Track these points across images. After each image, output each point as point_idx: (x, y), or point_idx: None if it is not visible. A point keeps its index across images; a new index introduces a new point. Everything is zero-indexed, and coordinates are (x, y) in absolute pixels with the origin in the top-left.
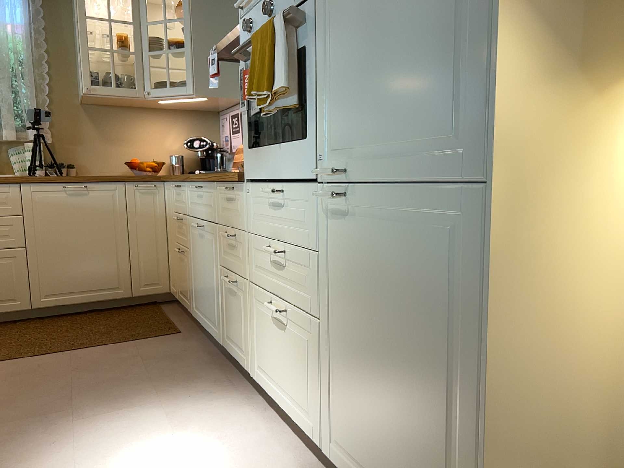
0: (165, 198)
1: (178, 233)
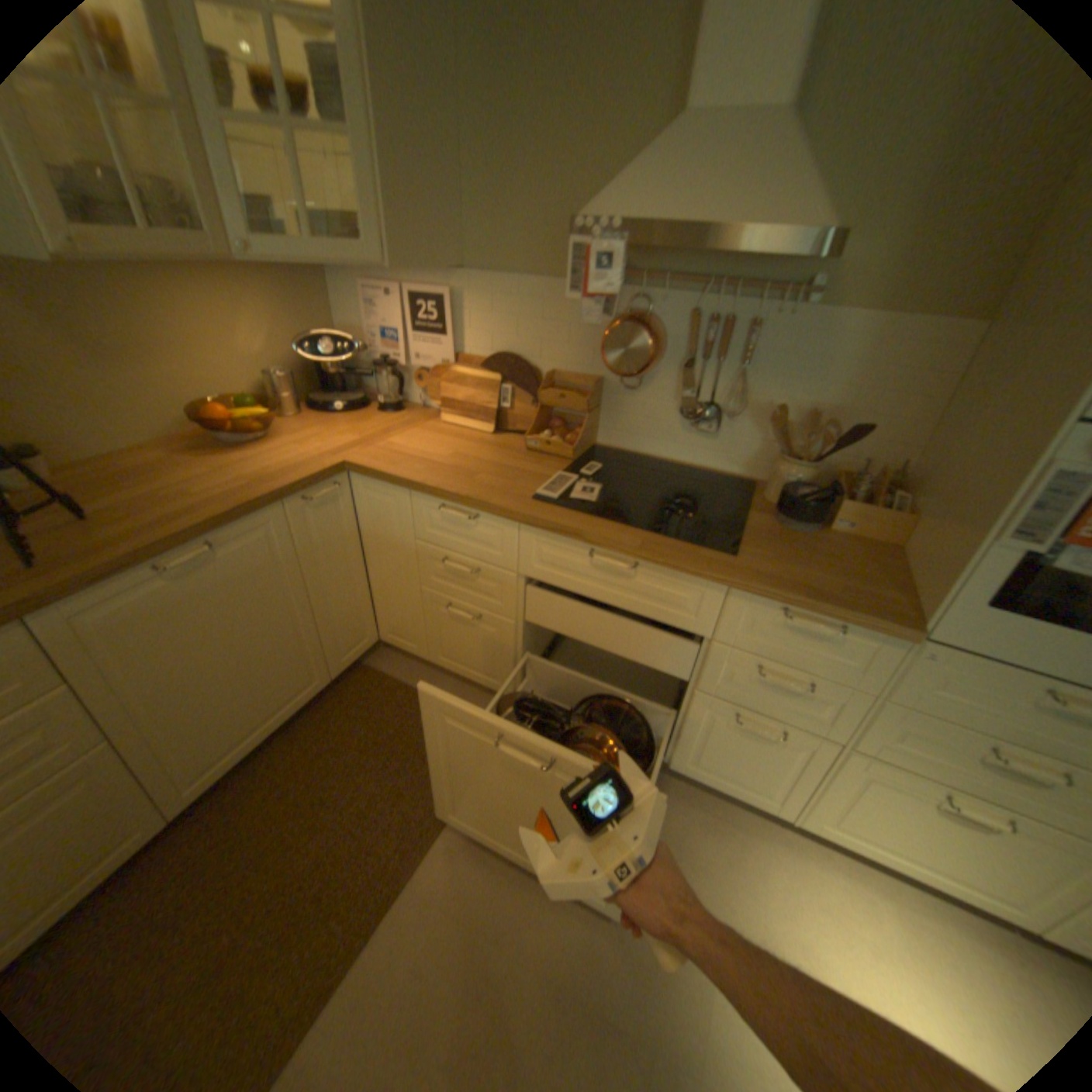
0: (360, 502)
1: (443, 579)
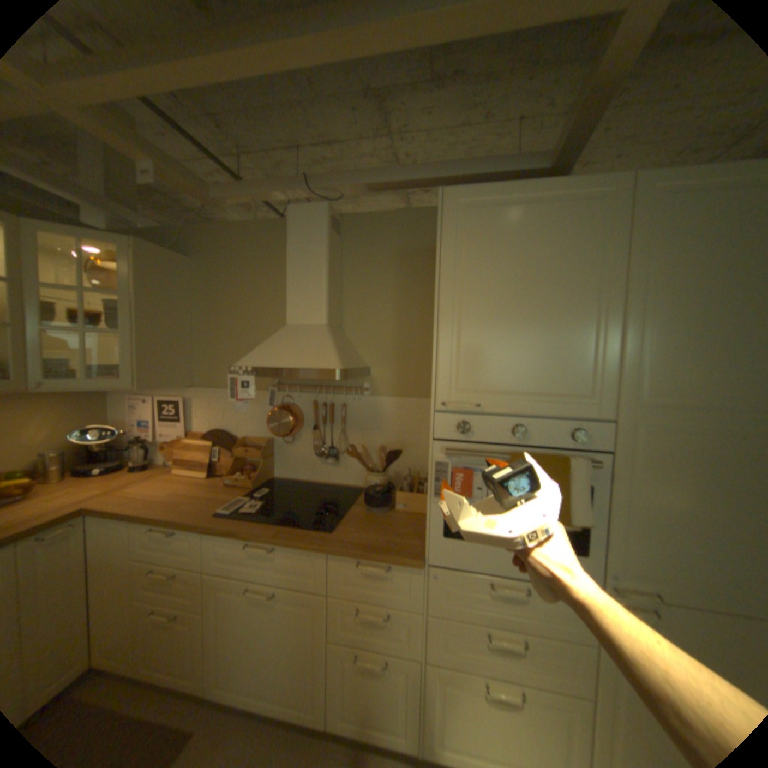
0: (90, 539)
1: (148, 592)
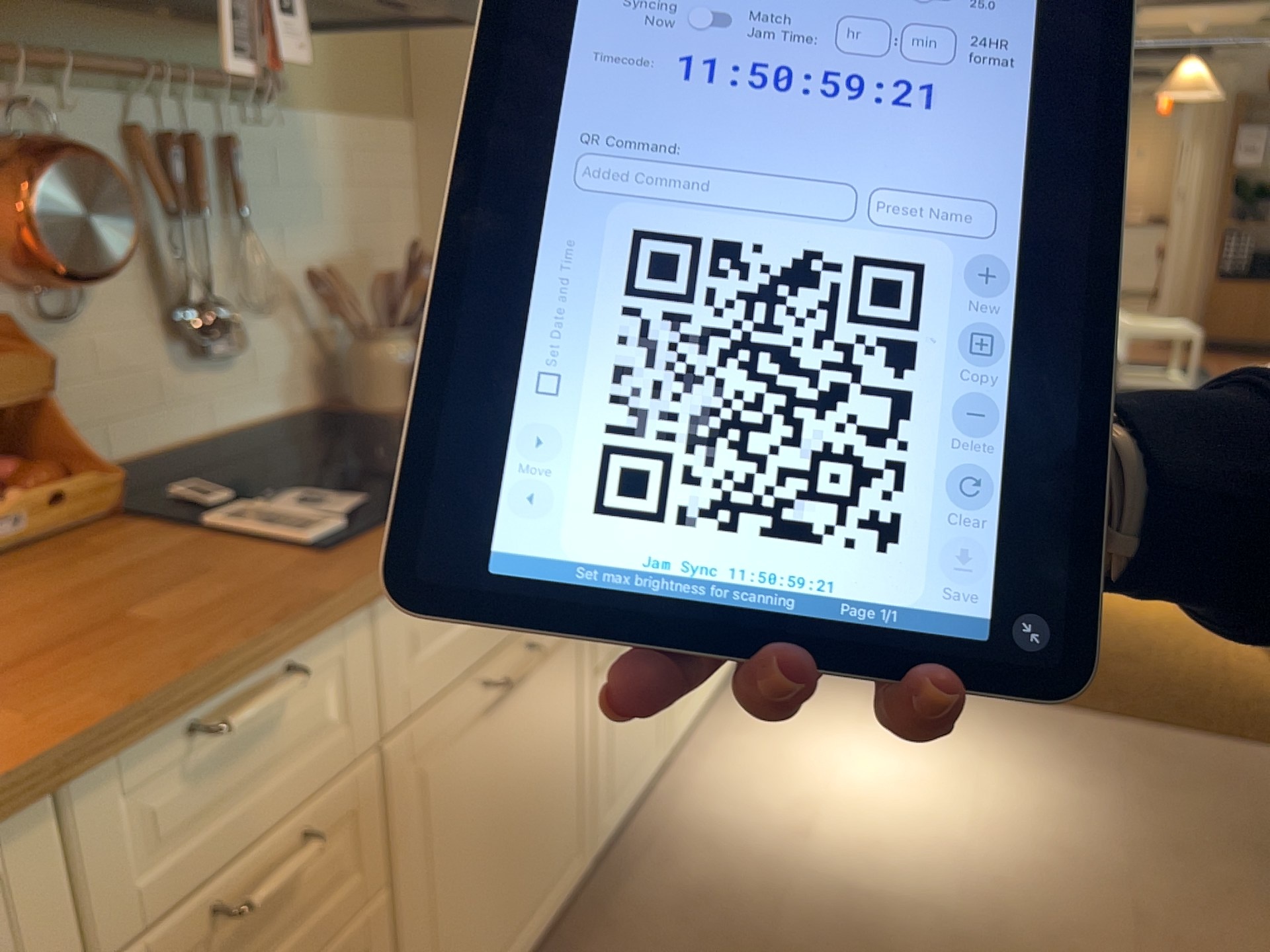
0: None
1: None
